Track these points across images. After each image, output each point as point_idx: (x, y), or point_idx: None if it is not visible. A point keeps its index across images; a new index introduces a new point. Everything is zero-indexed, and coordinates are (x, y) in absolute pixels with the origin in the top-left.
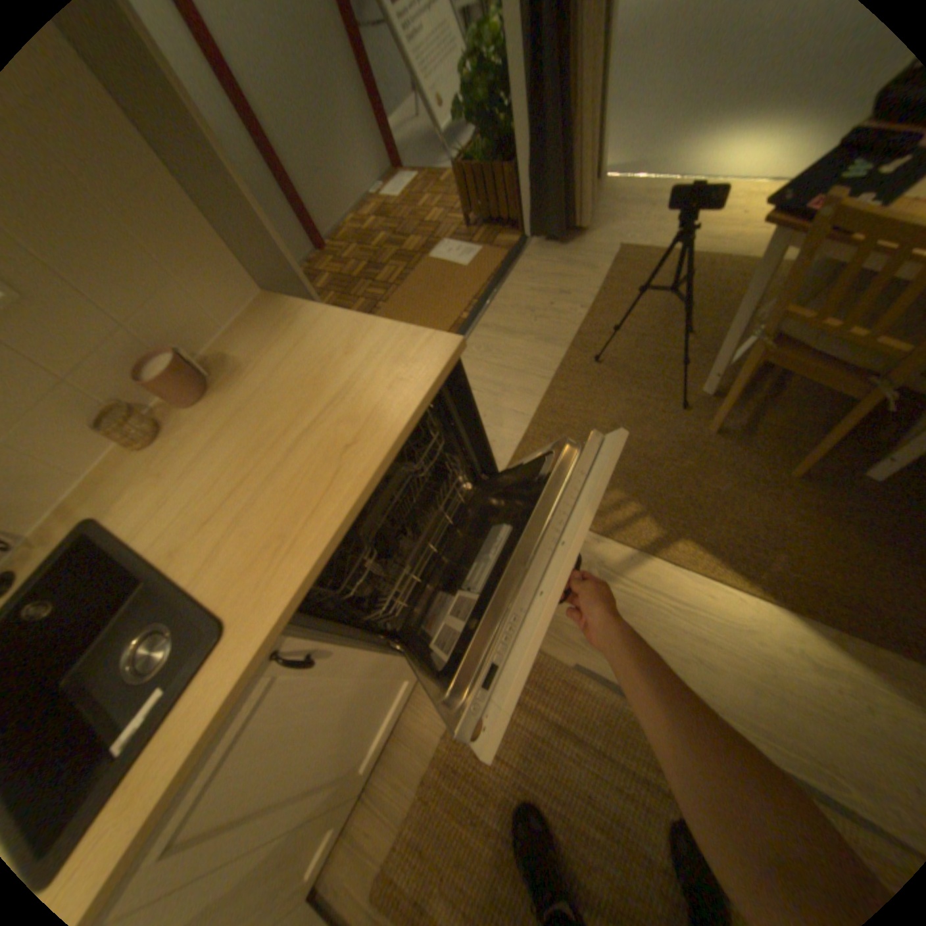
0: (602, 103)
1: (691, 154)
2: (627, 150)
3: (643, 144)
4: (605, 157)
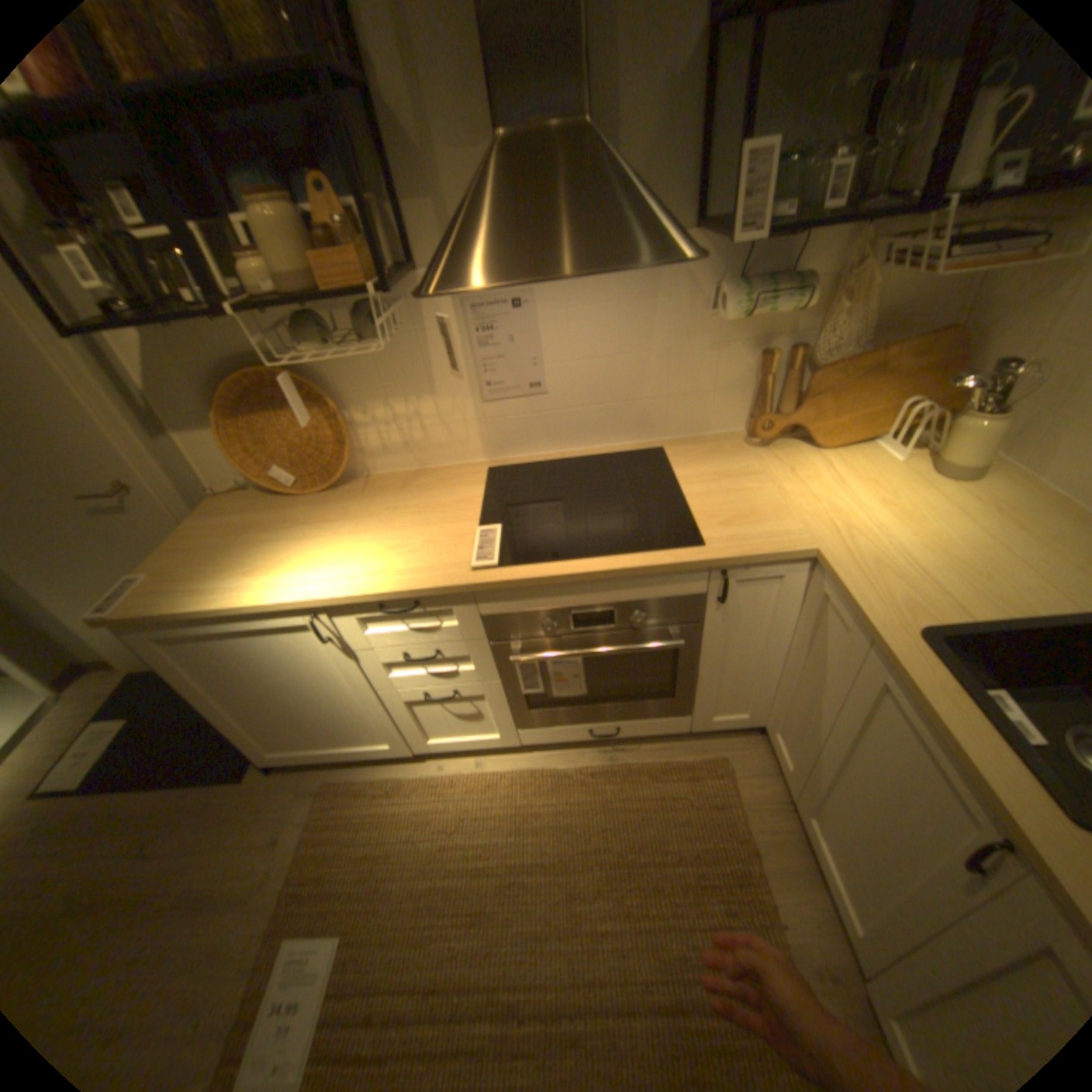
0: None
1: None
2: None
3: None
4: None
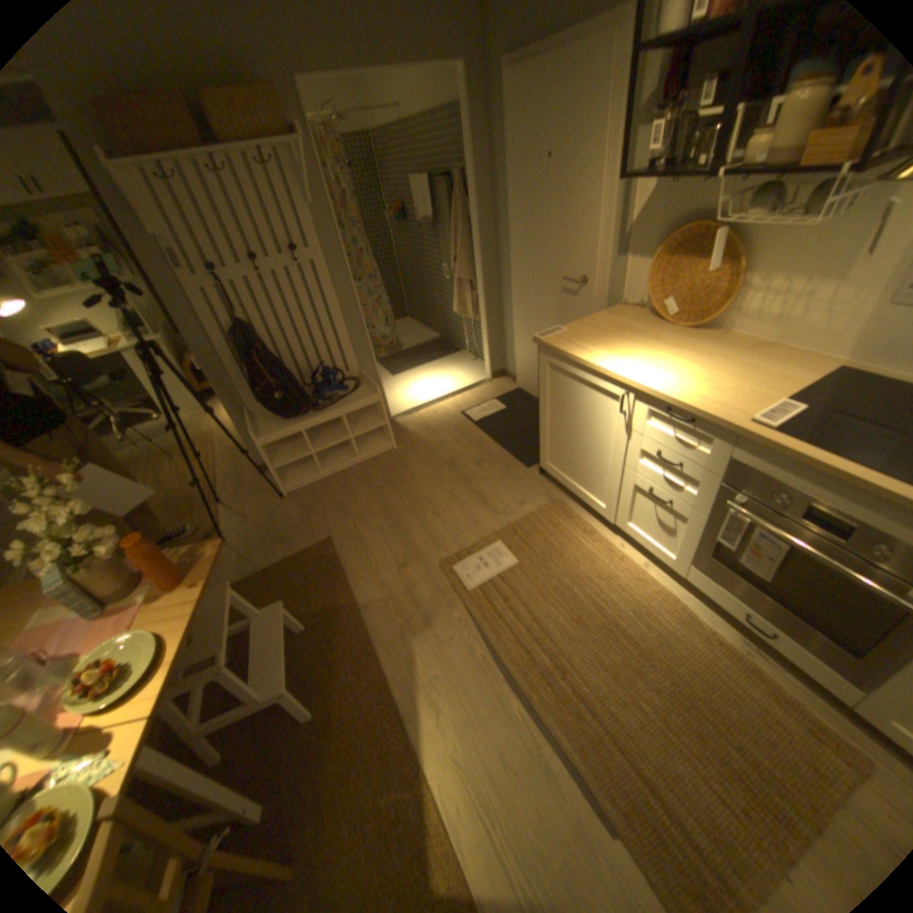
0: None
1: None
2: None
3: None
4: None
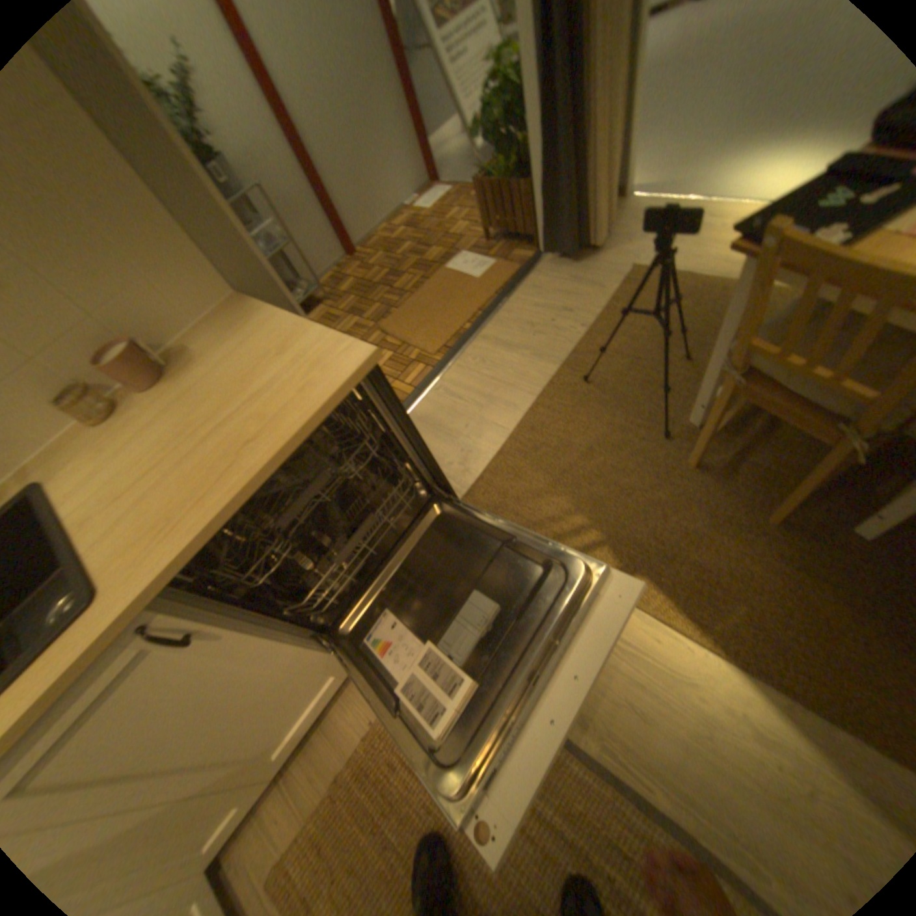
0: (627, 122)
1: (724, 175)
2: (658, 169)
3: (676, 163)
4: (631, 175)
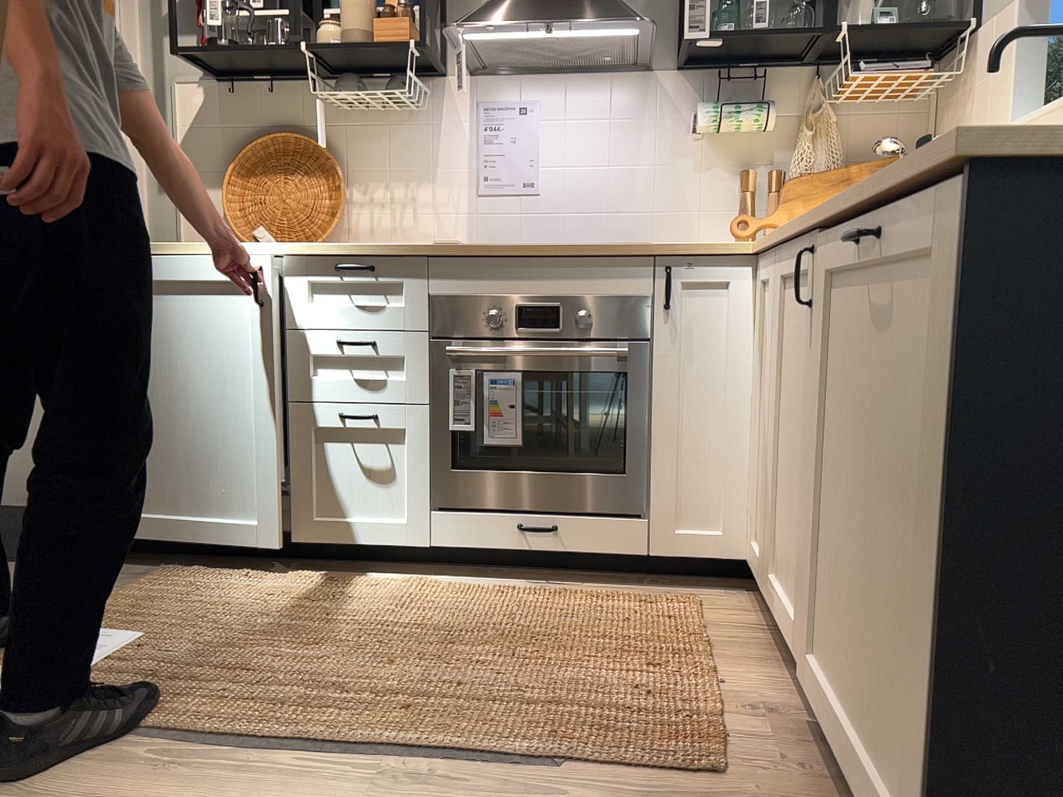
0: None
1: None
2: None
3: None
4: None
